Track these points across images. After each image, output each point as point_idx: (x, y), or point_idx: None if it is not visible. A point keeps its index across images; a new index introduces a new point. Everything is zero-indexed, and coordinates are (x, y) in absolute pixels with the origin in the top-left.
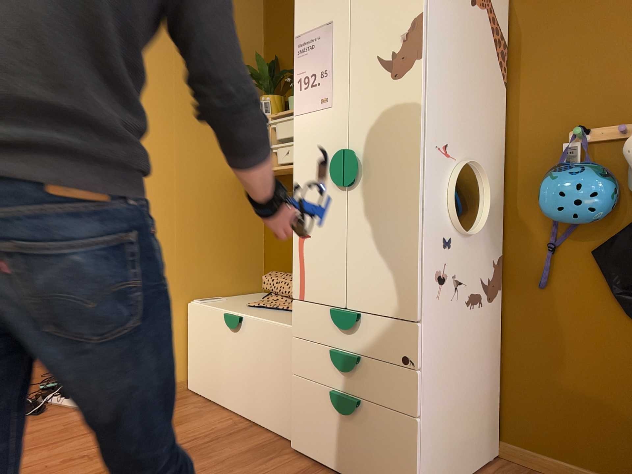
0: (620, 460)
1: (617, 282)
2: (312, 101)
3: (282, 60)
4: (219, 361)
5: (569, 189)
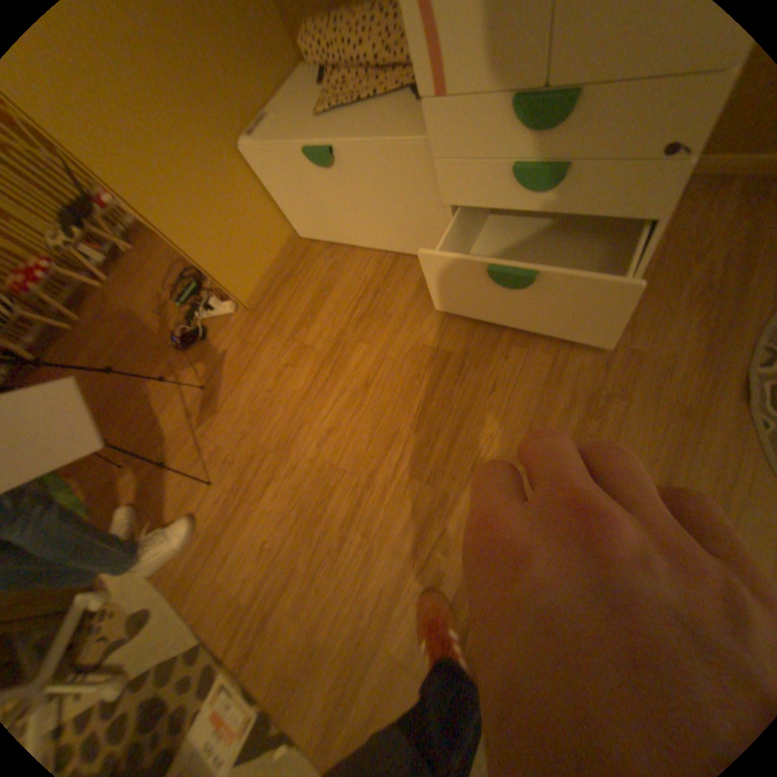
0: None
1: None
2: None
3: None
4: (323, 203)
5: None
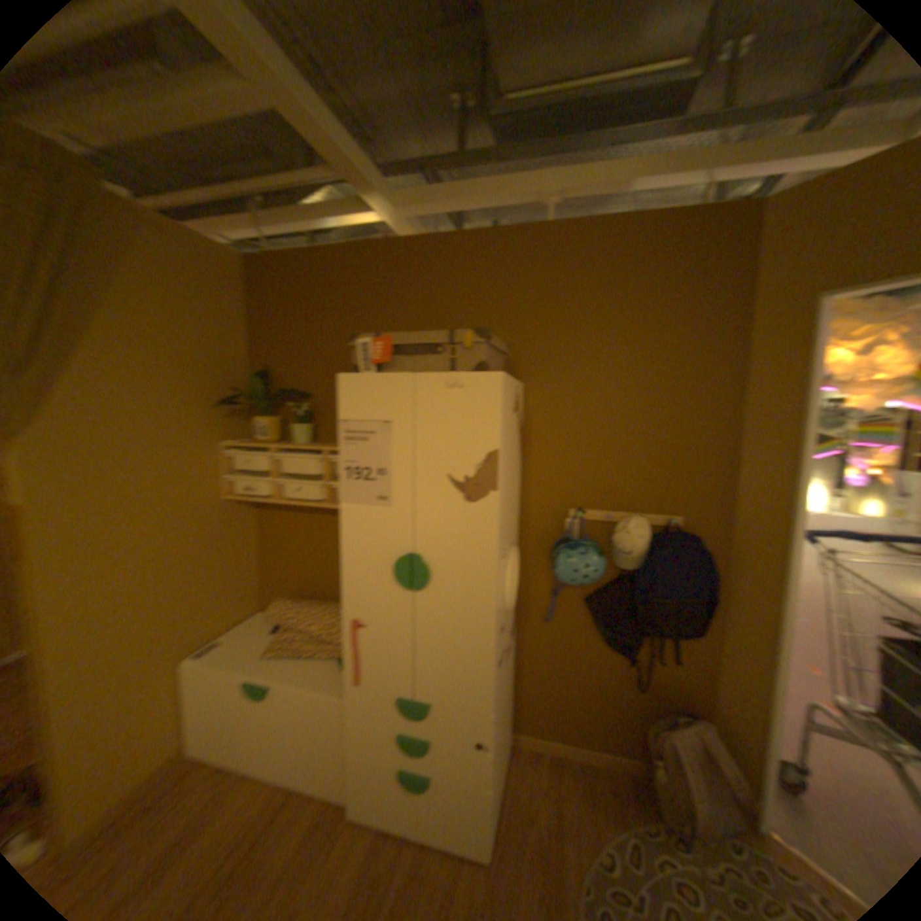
0: (597, 739)
1: (601, 624)
2: (364, 495)
3: (273, 373)
4: (233, 731)
5: (580, 569)
